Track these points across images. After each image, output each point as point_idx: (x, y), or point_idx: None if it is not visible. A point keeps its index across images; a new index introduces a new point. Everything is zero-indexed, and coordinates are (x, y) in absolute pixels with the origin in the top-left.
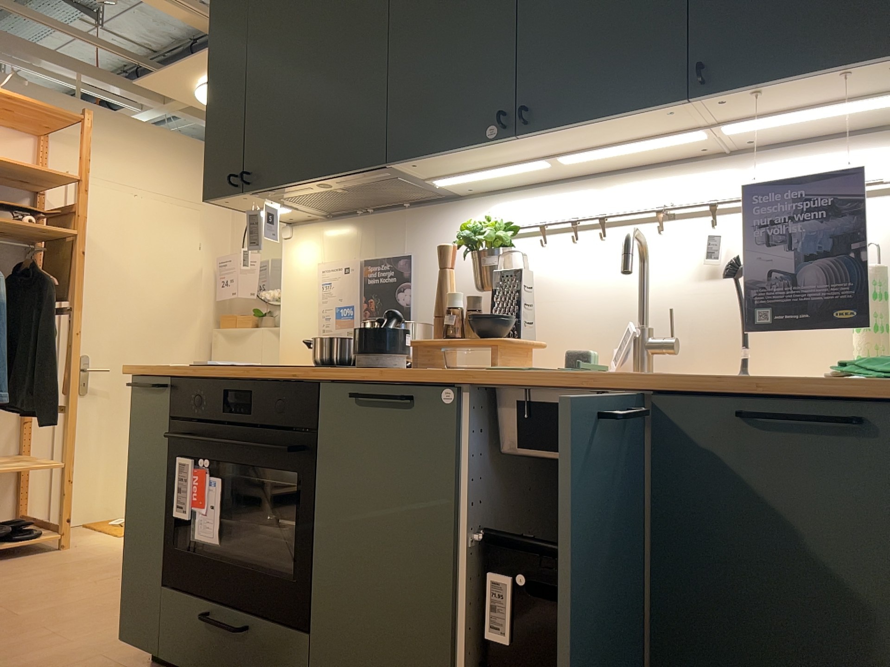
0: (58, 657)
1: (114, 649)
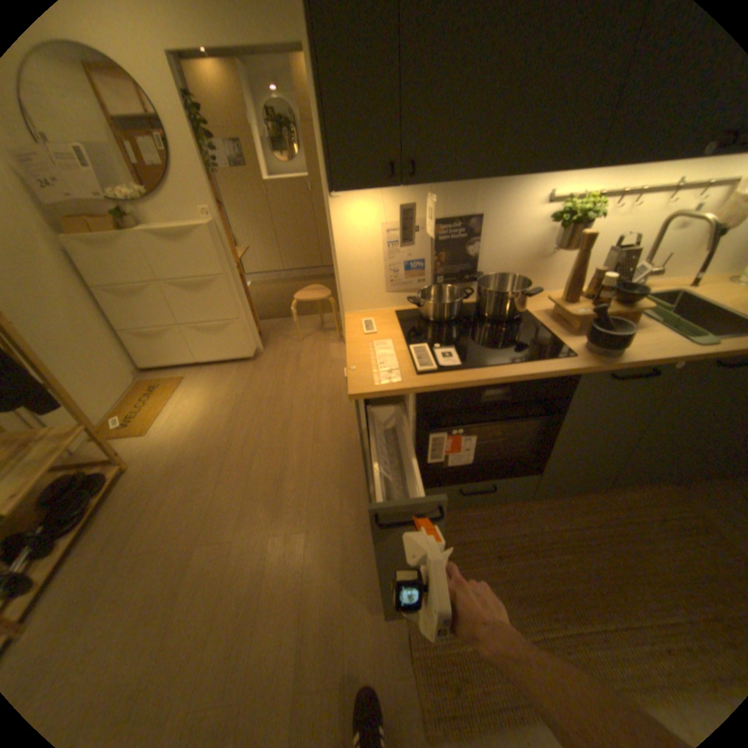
0: (322, 545)
1: (338, 517)
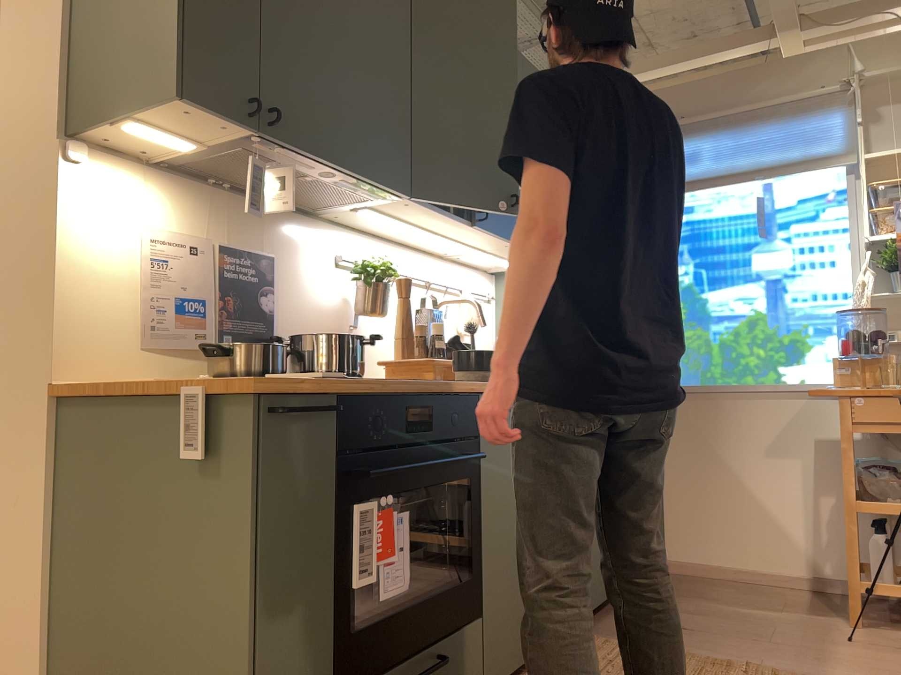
0: None
1: None
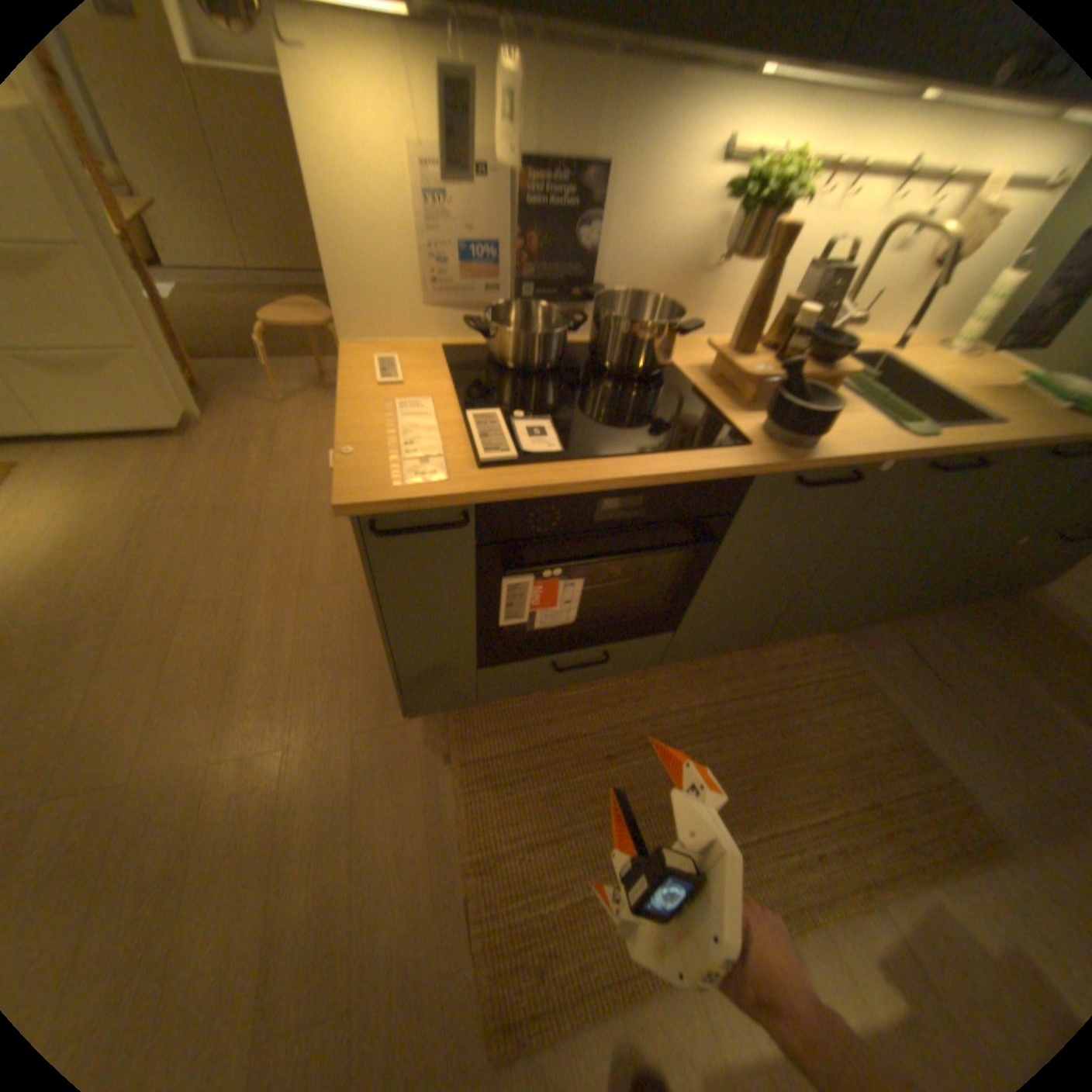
0: (314, 770)
1: (345, 718)
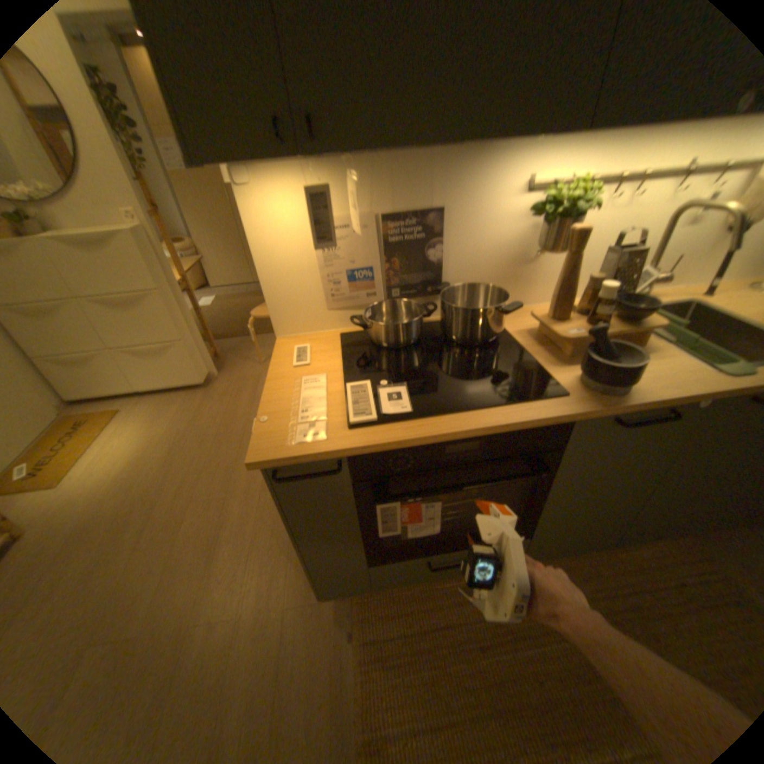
0: (256, 637)
1: (281, 595)
